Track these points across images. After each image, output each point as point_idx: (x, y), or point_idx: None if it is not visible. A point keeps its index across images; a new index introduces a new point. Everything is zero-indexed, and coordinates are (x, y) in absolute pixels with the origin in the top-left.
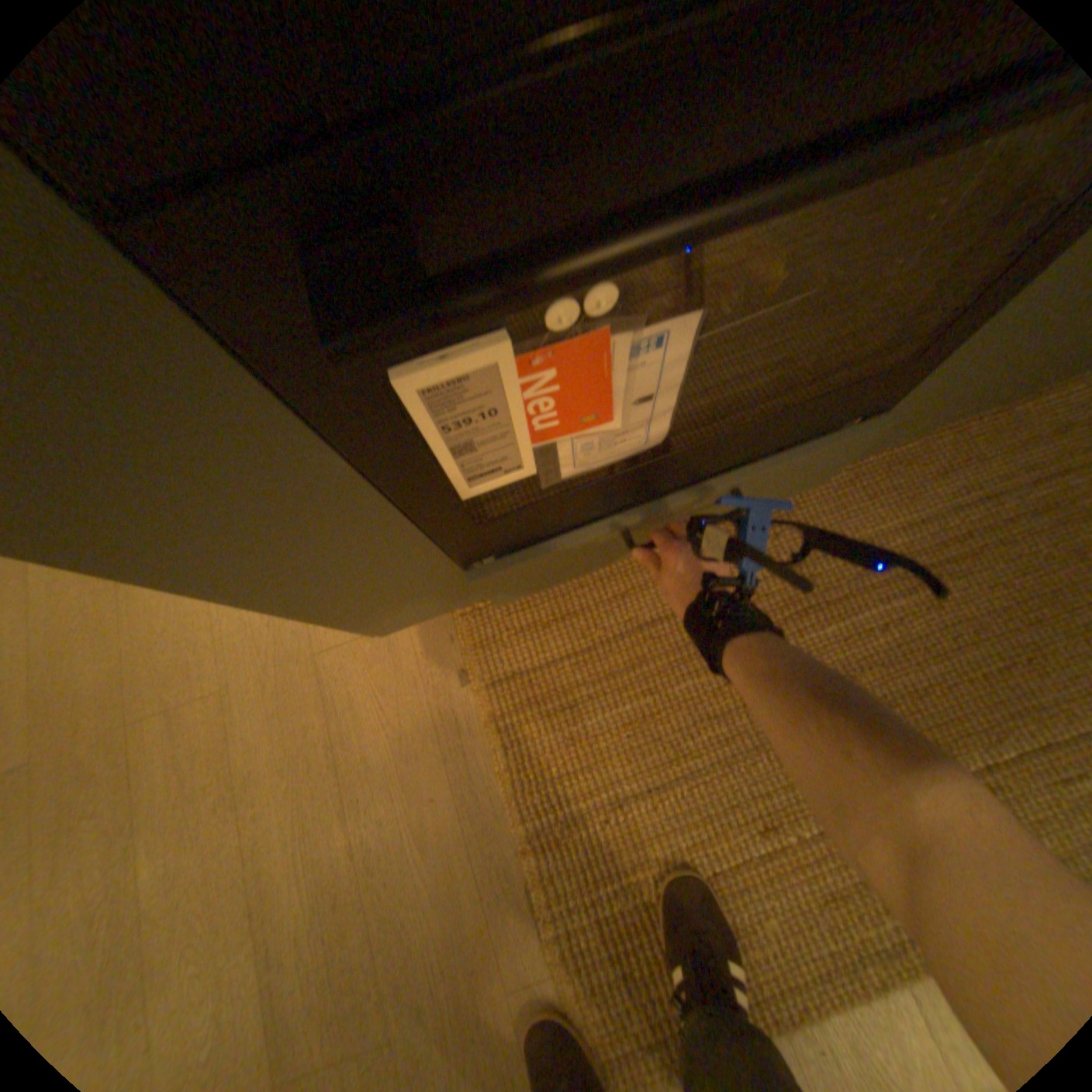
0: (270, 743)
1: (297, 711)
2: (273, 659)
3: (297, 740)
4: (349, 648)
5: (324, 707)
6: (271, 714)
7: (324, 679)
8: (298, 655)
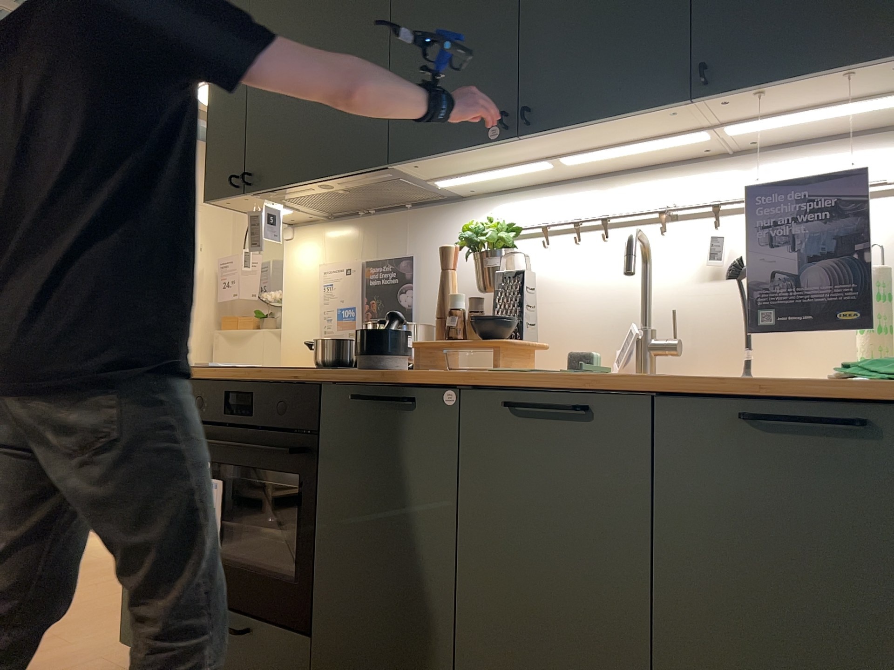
0: (41, 663)
1: (63, 664)
2: (93, 650)
3: (45, 668)
4: (108, 665)
5: (67, 669)
6: (59, 659)
7: (85, 664)
8: (98, 655)
